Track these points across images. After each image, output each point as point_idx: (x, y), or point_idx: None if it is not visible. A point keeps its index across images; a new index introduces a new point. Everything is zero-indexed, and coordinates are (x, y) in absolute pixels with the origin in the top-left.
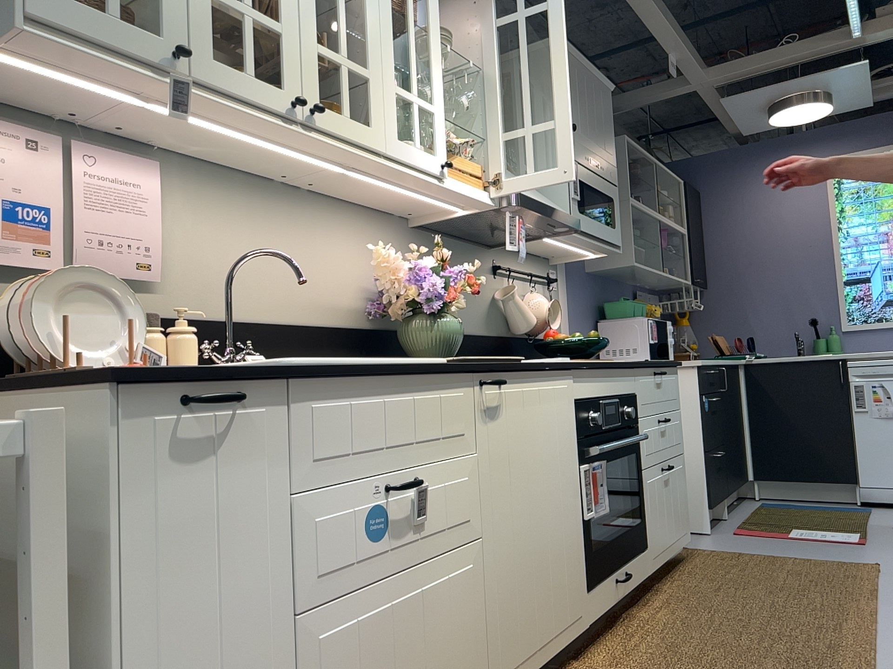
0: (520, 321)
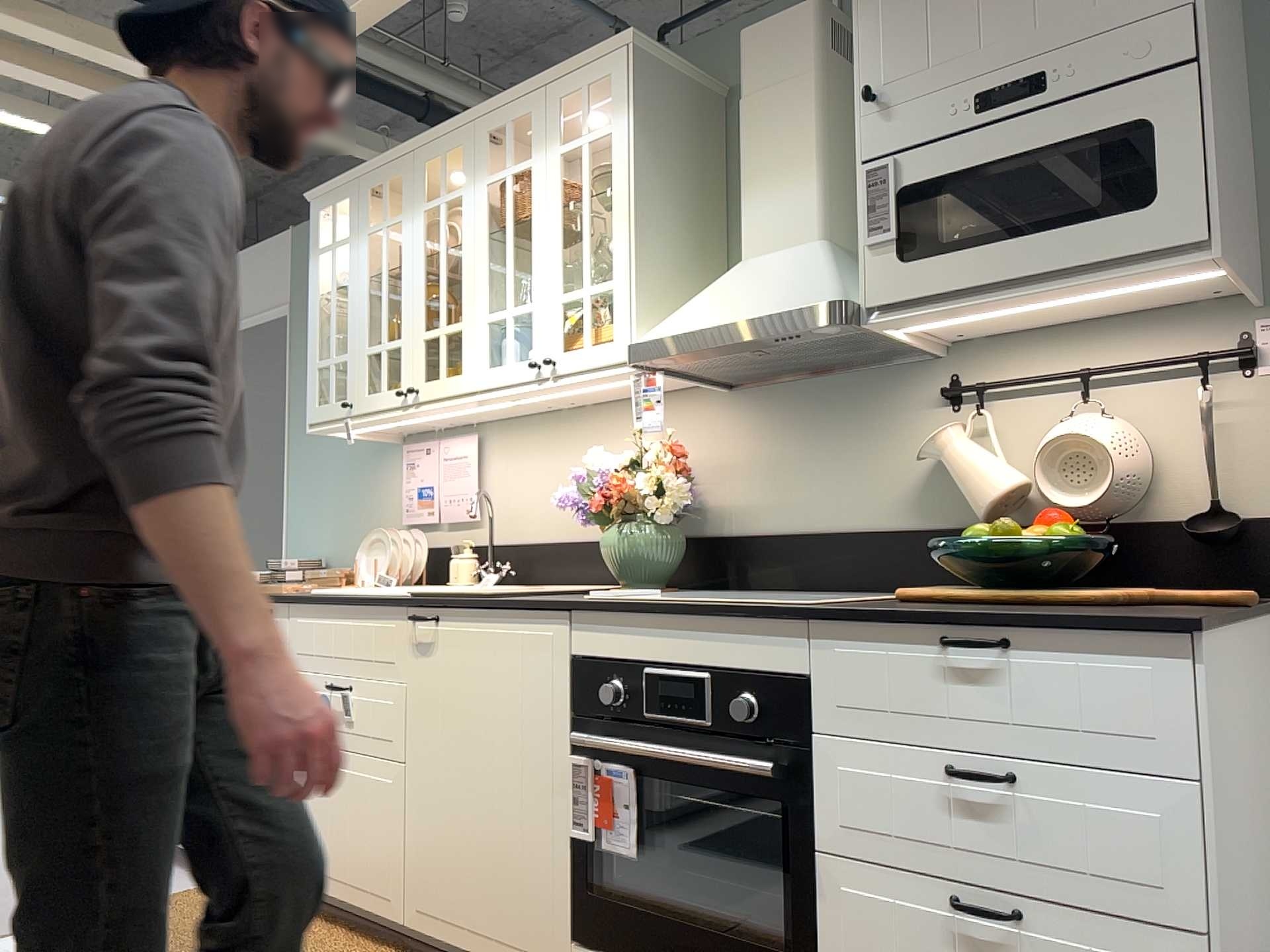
0: (970, 497)
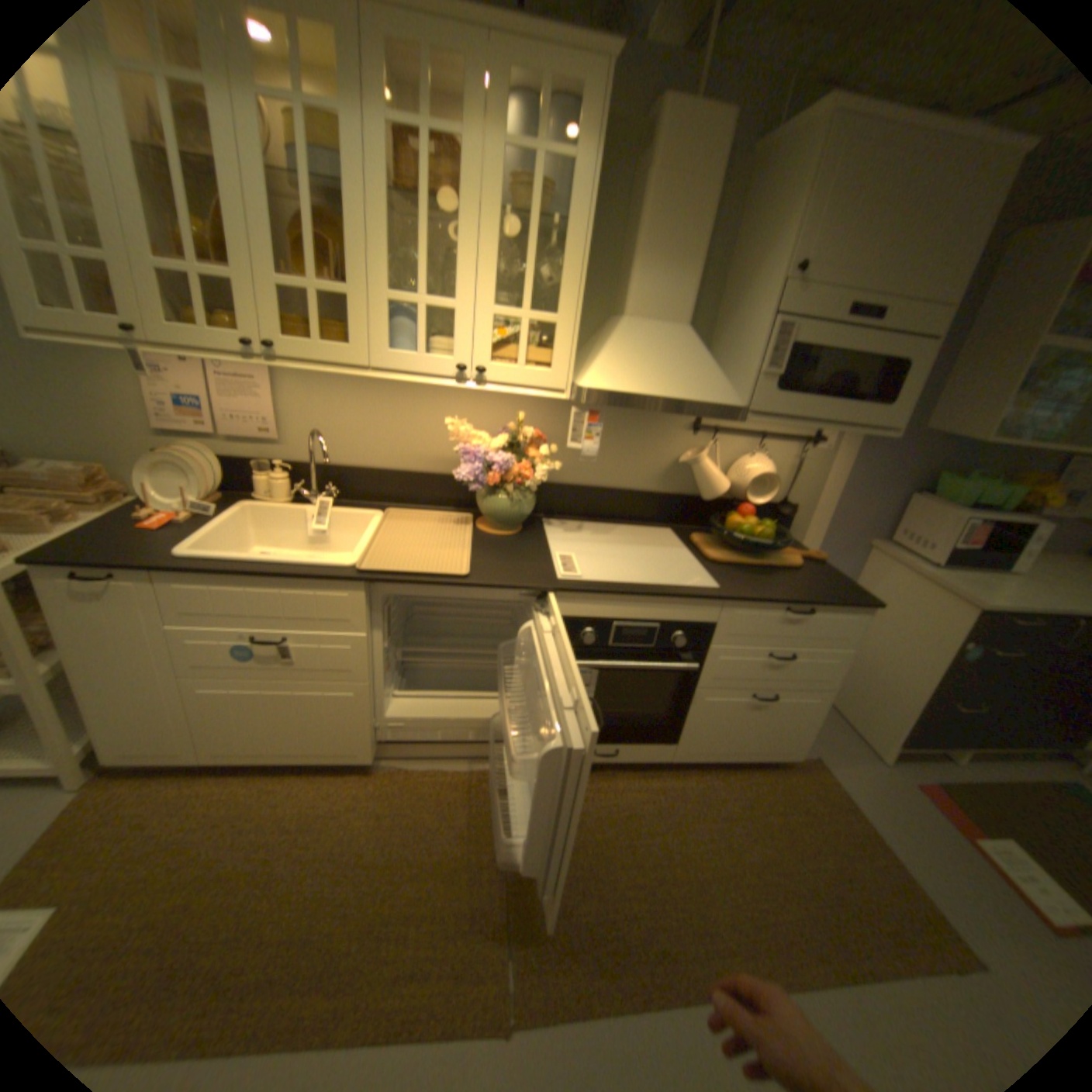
0: (702, 488)
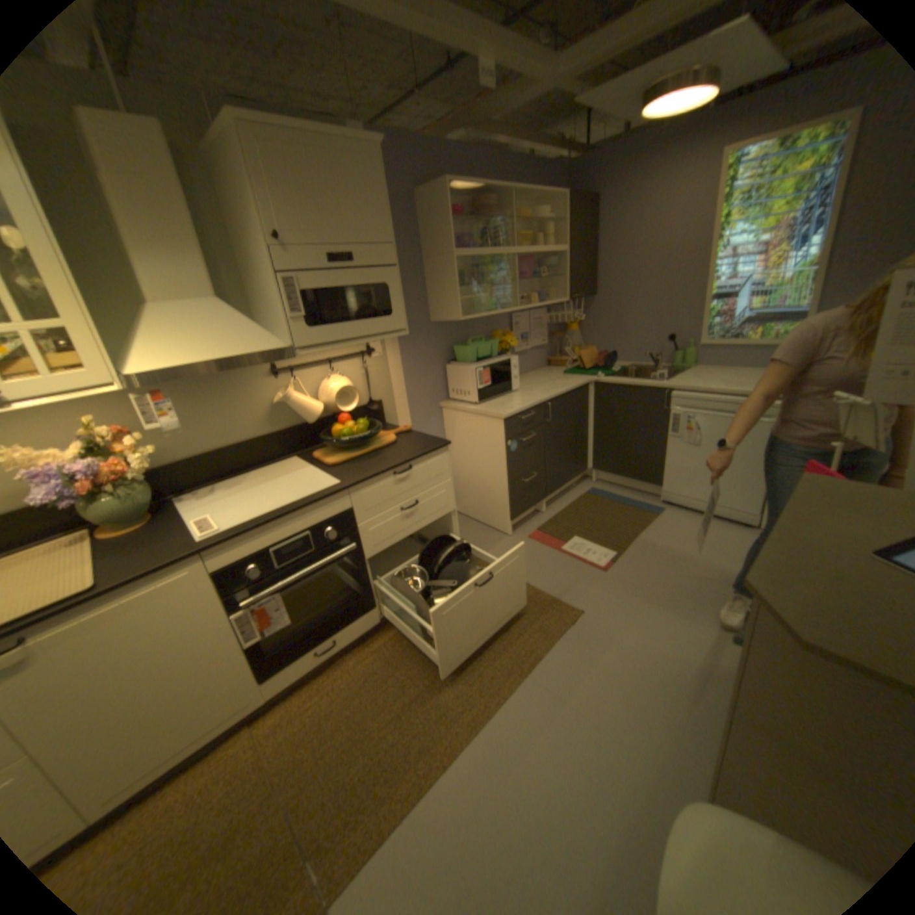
0: (304, 415)
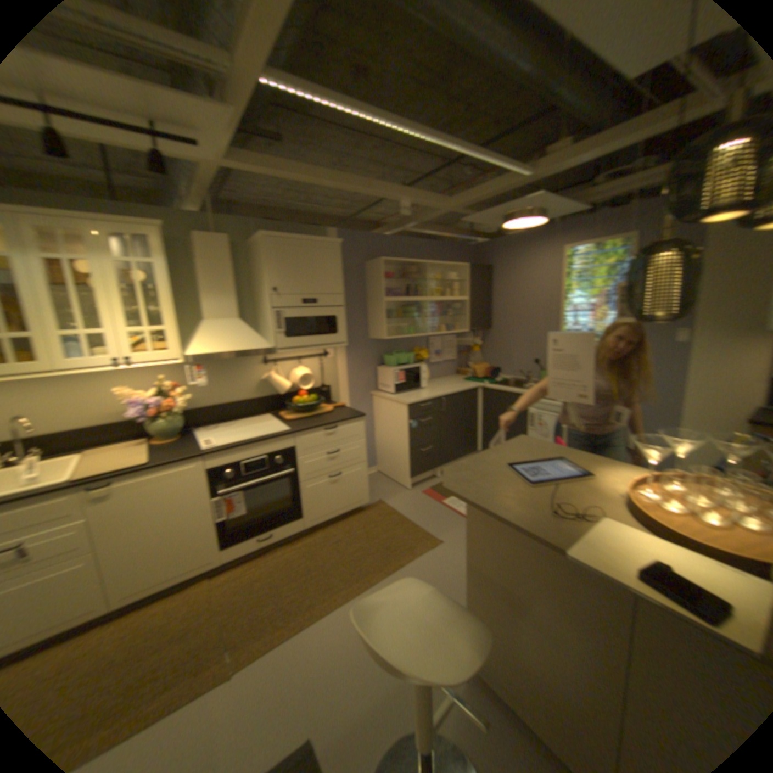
0: (276, 389)
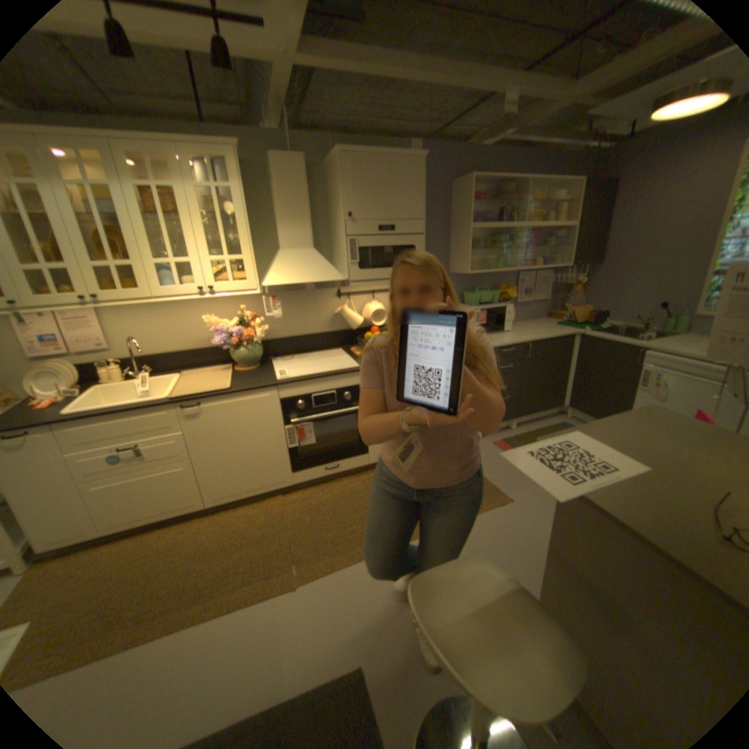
0: (351, 324)
